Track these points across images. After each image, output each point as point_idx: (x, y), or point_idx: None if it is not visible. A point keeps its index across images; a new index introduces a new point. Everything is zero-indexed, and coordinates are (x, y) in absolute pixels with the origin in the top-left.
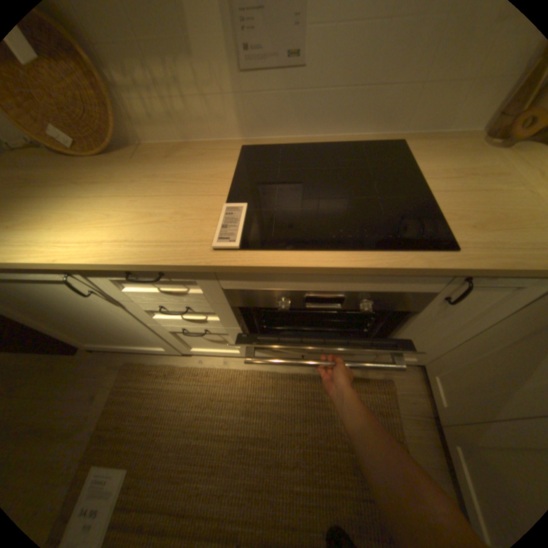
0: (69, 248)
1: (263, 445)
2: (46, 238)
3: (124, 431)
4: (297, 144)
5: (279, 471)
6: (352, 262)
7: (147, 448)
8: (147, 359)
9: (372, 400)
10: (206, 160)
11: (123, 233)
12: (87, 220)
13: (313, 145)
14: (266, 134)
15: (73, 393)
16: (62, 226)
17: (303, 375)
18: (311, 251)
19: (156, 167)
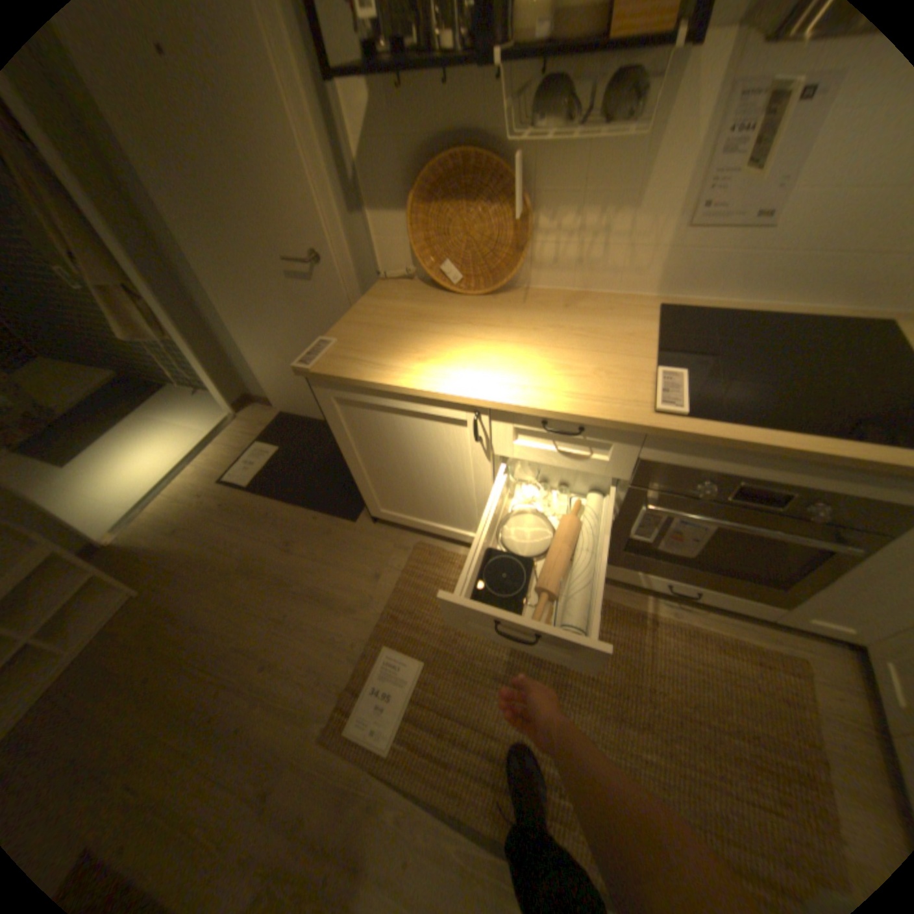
0: (493, 387)
1: (599, 688)
2: (465, 374)
3: (418, 622)
4: (730, 308)
5: (621, 726)
6: (829, 449)
7: (446, 649)
8: (444, 546)
9: (769, 676)
10: (617, 315)
11: (546, 381)
12: (501, 362)
13: (751, 312)
14: (691, 293)
15: (356, 564)
16: (477, 365)
17: (660, 617)
18: (776, 430)
19: (558, 316)
